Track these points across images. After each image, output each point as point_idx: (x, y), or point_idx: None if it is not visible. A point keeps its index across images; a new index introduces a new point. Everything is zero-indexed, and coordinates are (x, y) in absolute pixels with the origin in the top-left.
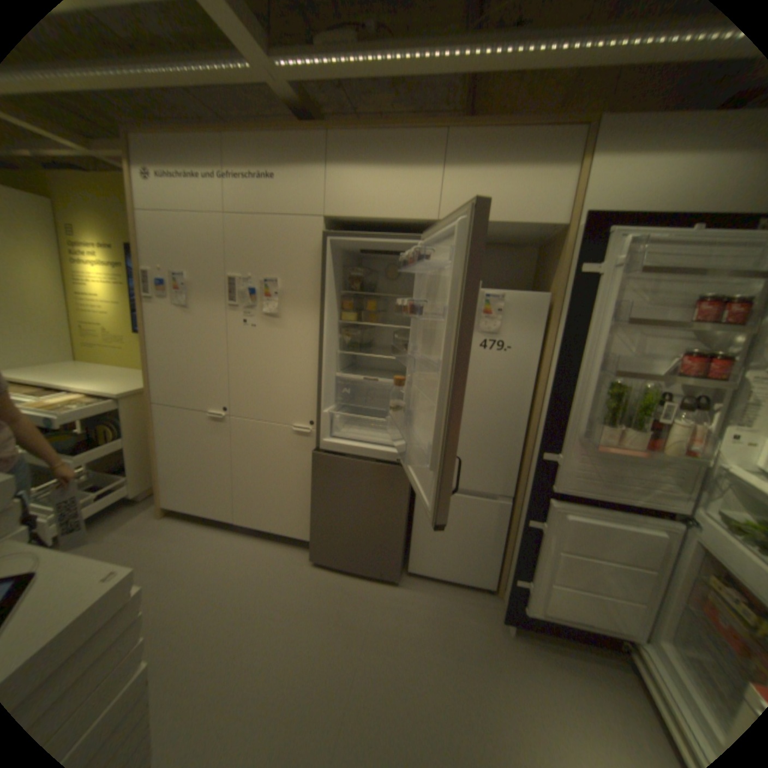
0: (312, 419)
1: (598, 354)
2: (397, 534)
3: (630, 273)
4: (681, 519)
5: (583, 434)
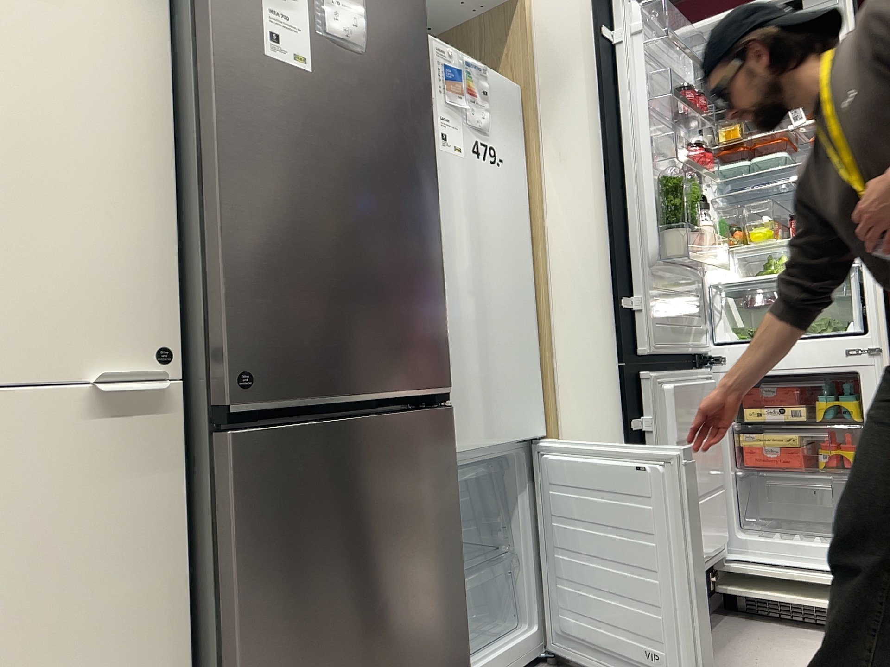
0: (161, 346)
1: (640, 143)
2: (456, 604)
3: (641, 46)
4: (698, 366)
5: (656, 252)
